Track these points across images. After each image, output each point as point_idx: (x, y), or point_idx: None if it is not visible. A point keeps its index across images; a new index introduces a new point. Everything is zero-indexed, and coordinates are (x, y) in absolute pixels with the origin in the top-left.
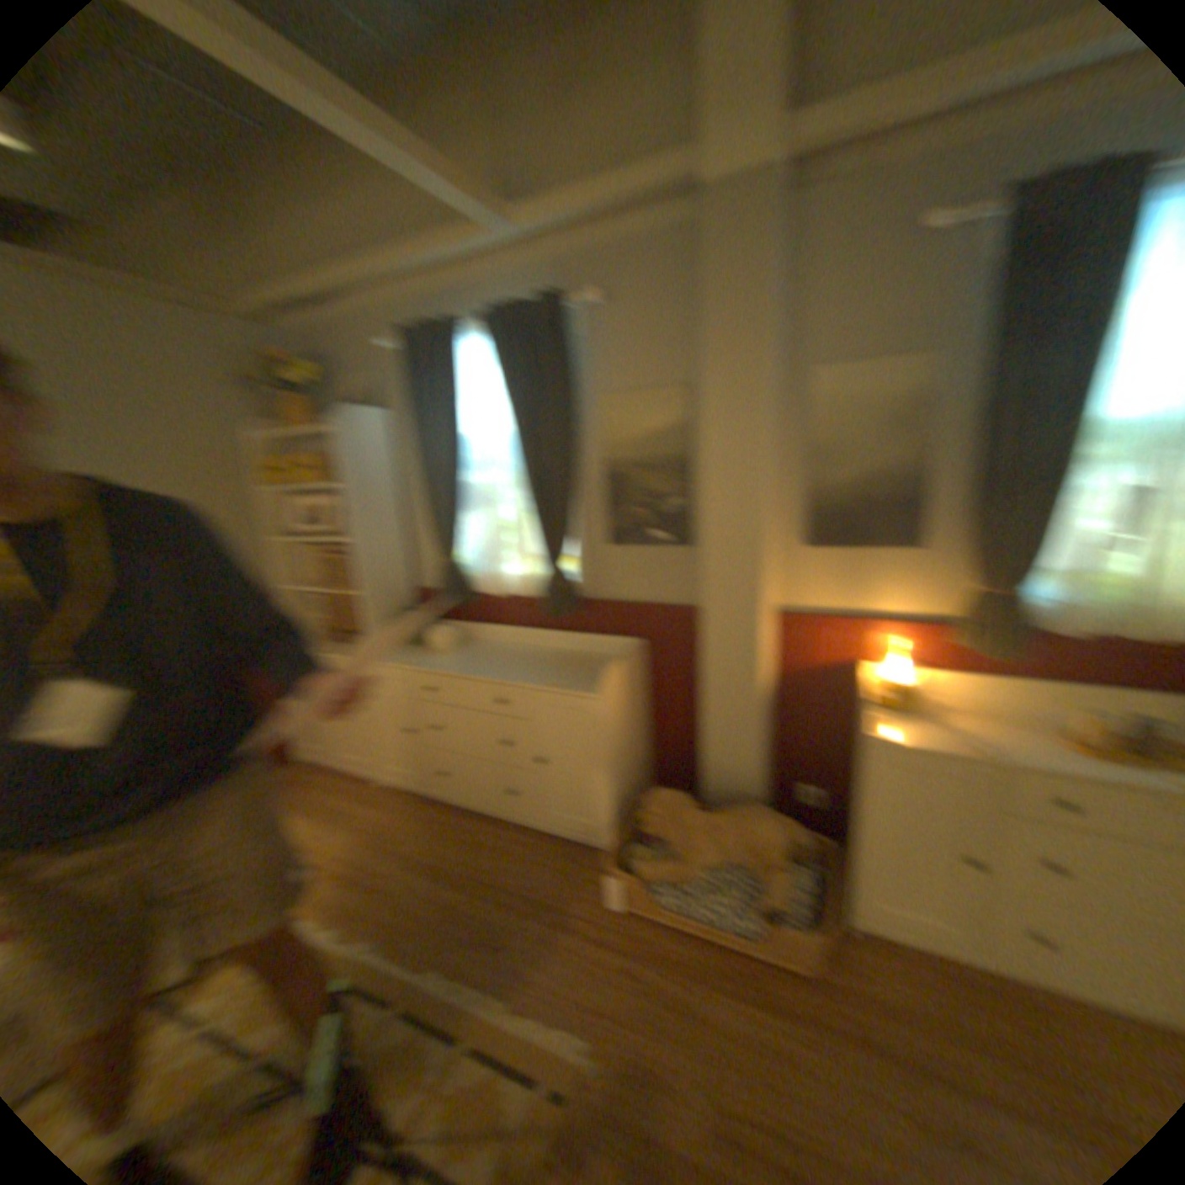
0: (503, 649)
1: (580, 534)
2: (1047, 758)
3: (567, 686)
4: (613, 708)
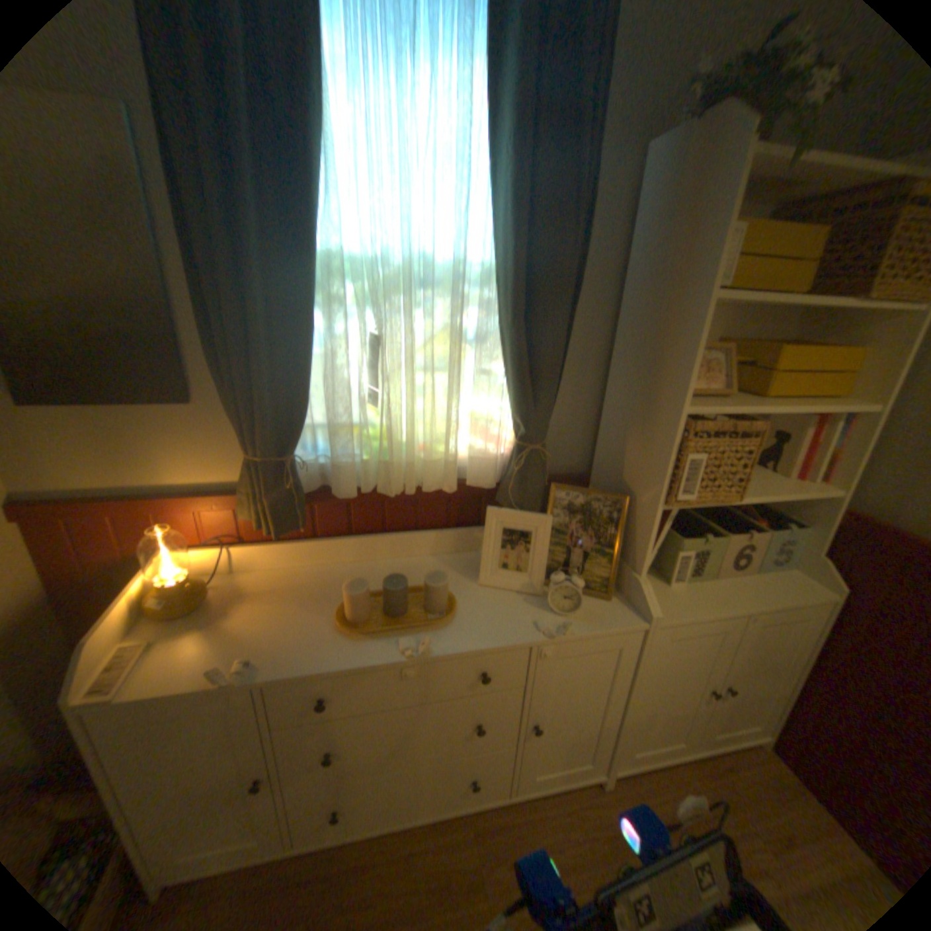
0: None
1: None
2: (304, 653)
3: None
4: None
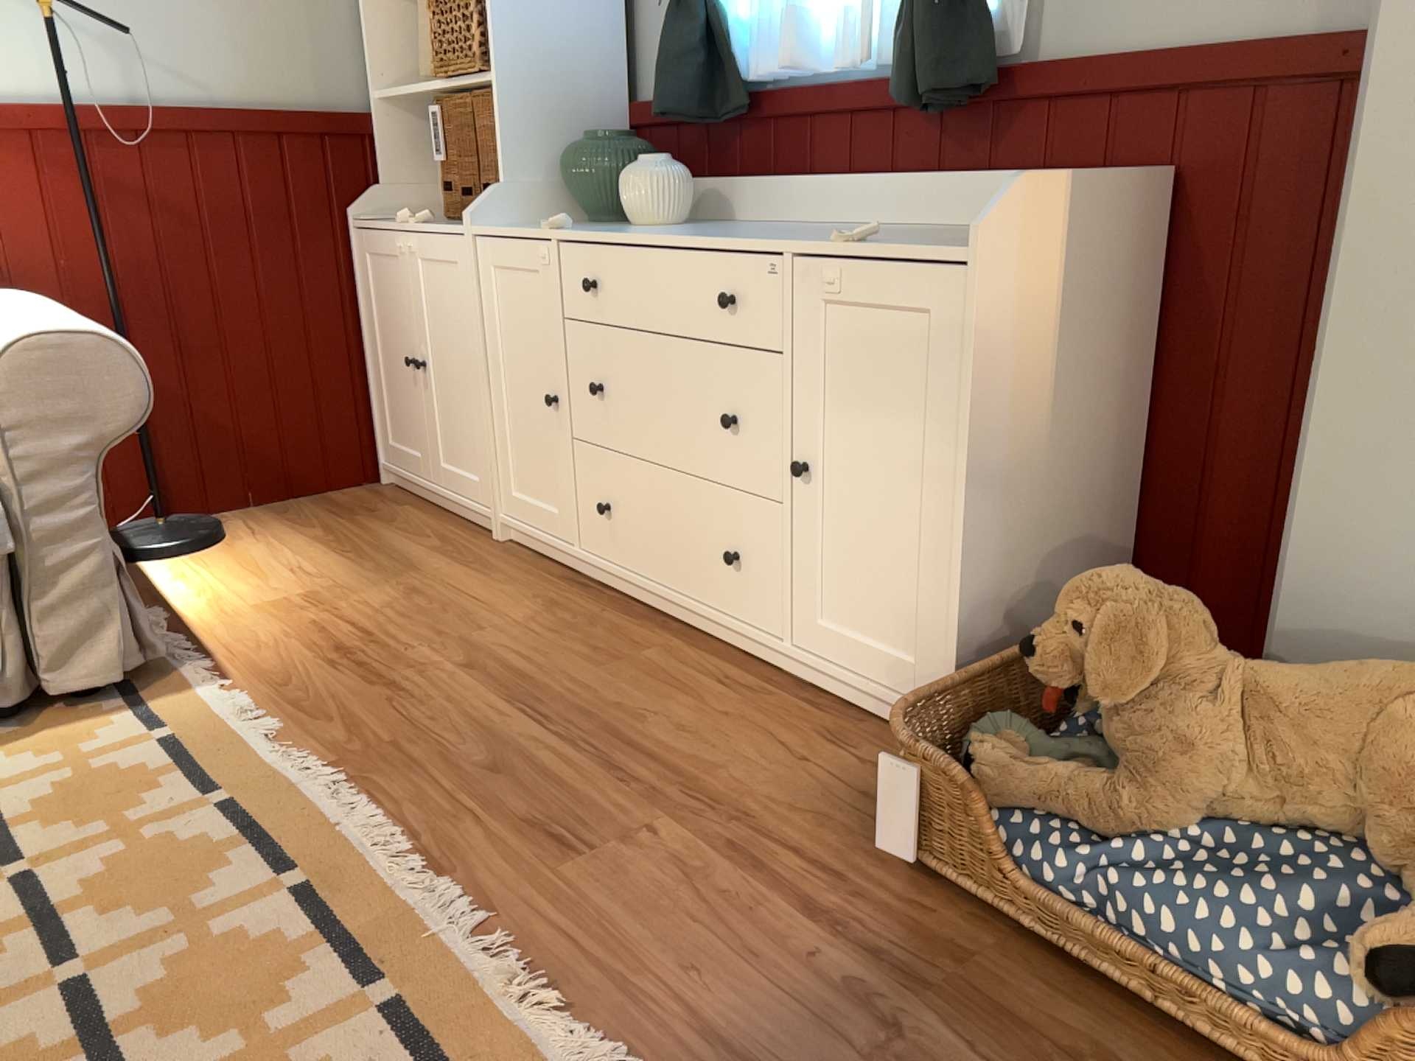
0: (779, 227)
1: None
2: None
3: (882, 243)
4: (1000, 301)
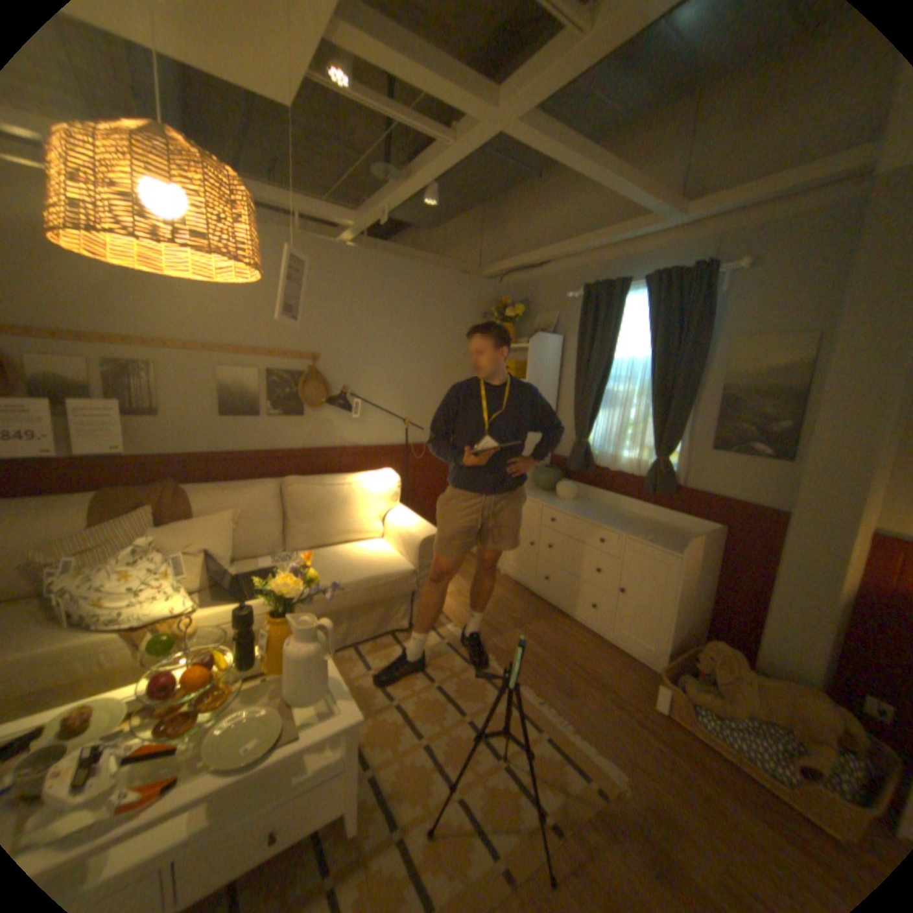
0: (603, 506)
1: (686, 436)
2: None
3: (653, 542)
4: (689, 567)
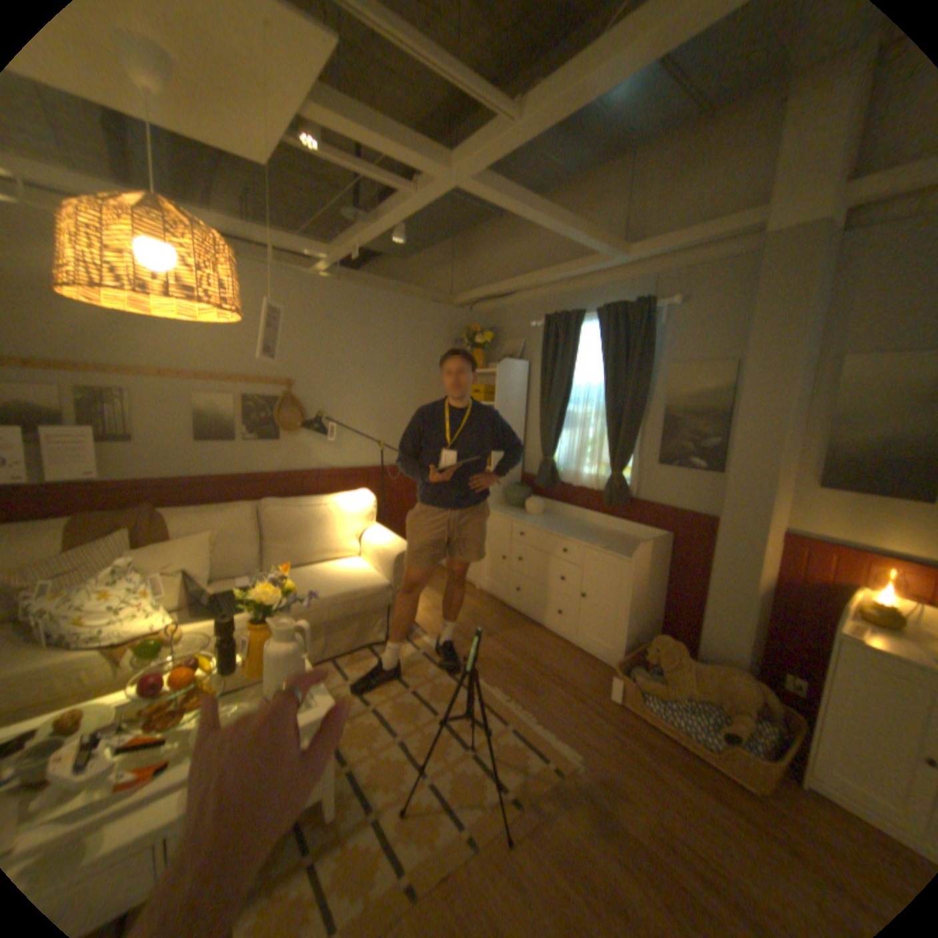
0: (568, 520)
1: (636, 453)
2: None
3: (608, 549)
4: (638, 570)
